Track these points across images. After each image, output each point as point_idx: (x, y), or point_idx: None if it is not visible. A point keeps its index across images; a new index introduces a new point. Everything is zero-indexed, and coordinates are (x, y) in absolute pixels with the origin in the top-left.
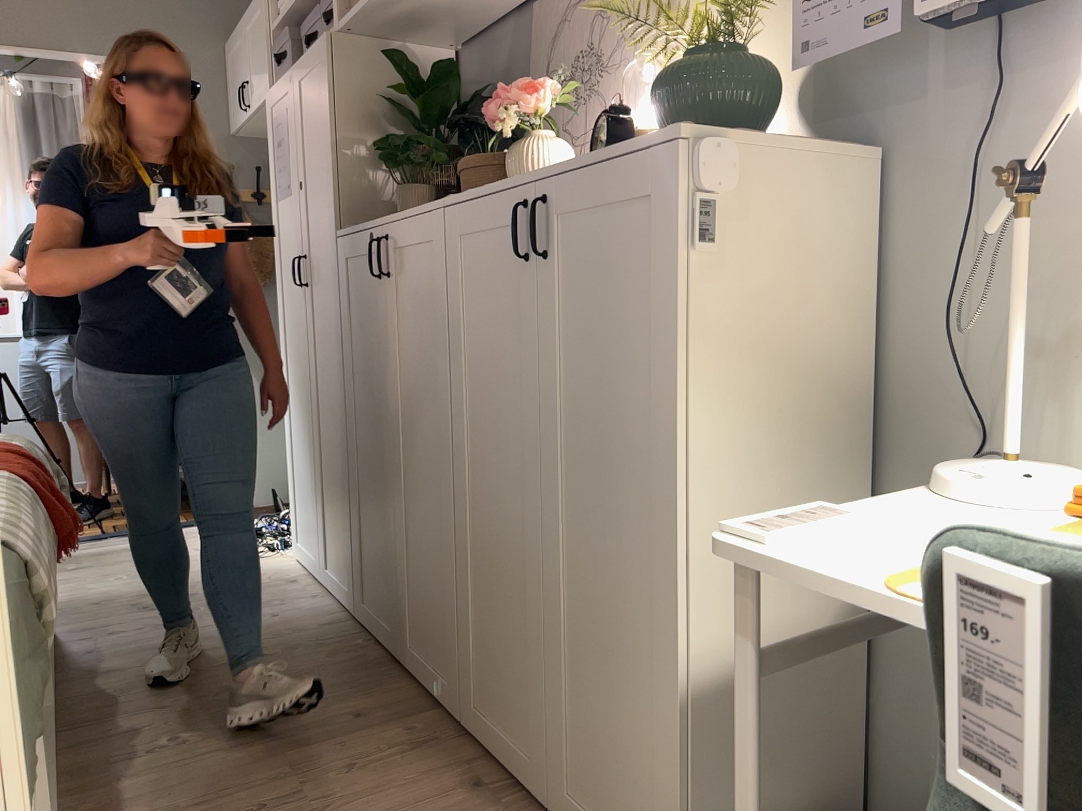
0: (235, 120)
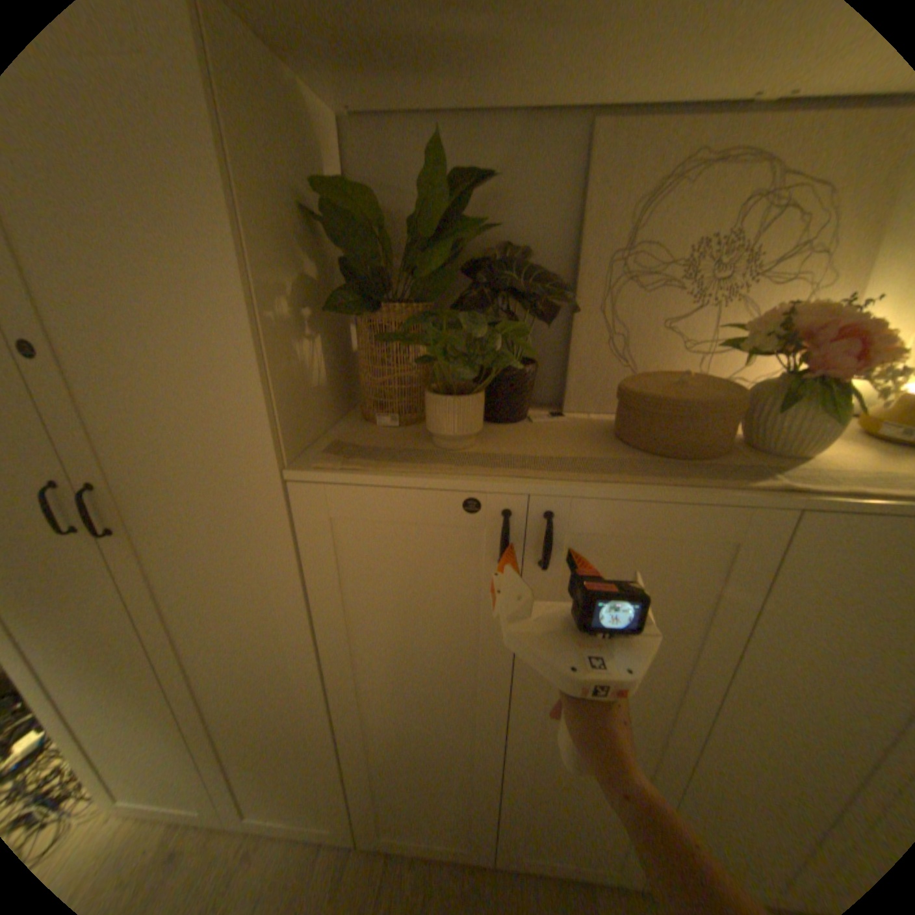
0: None
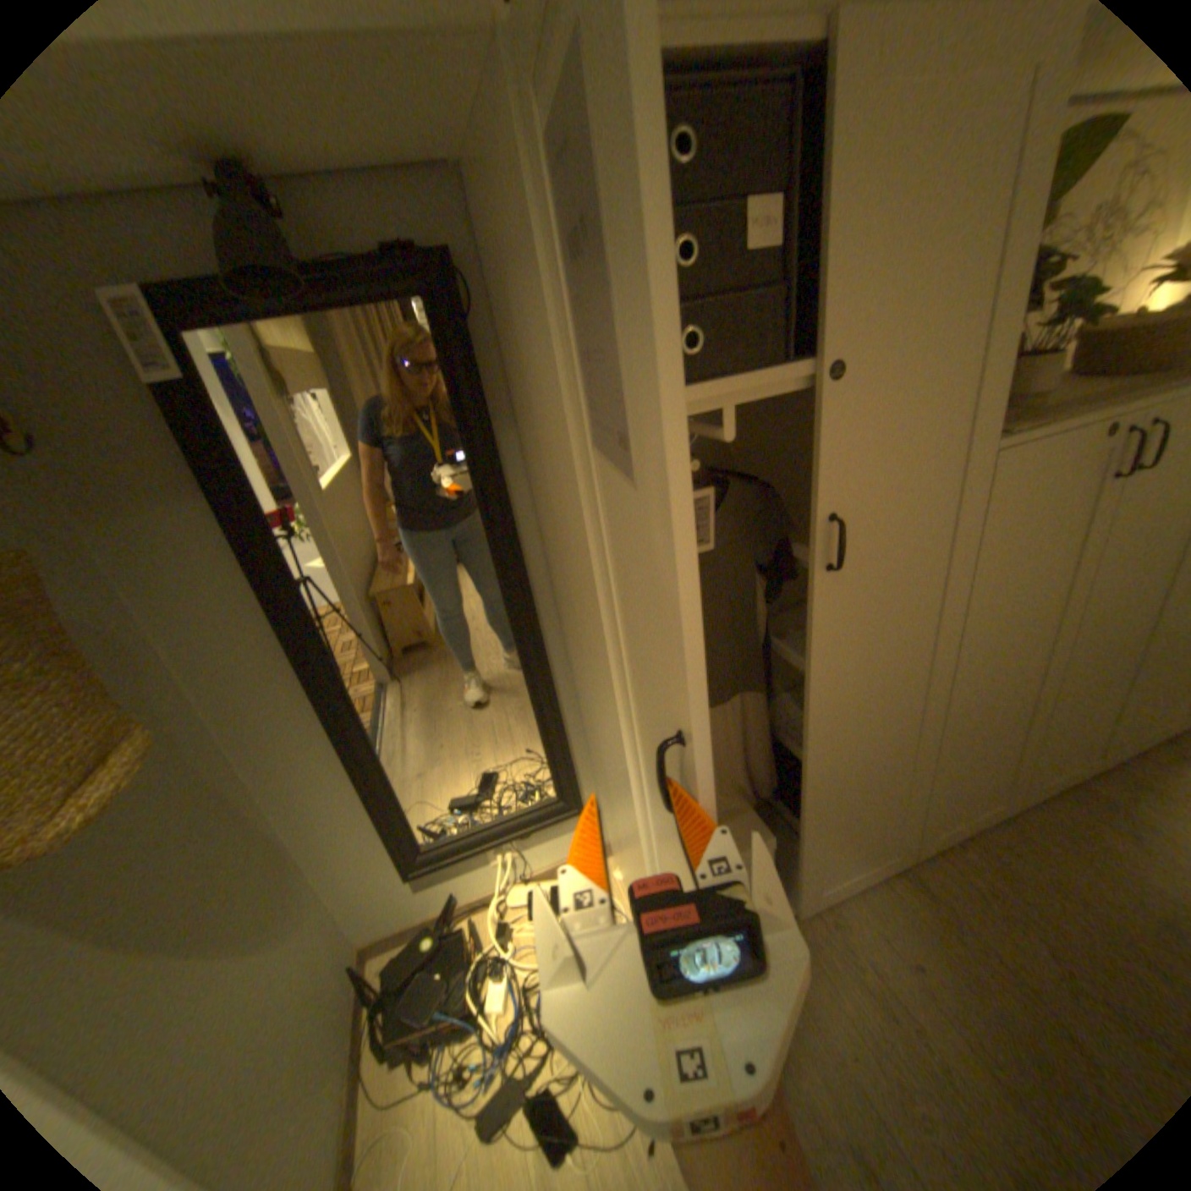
0: None
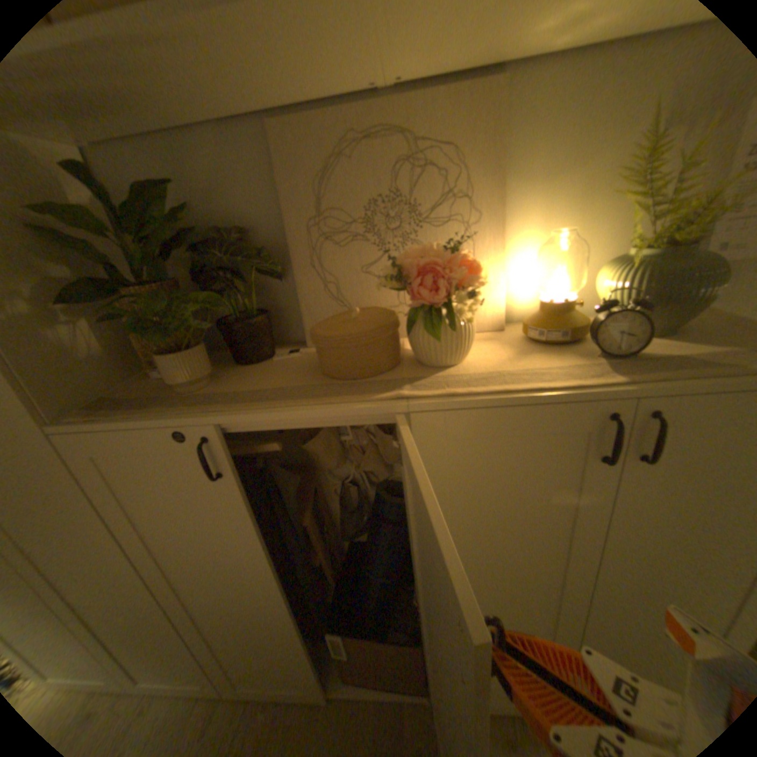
0: None
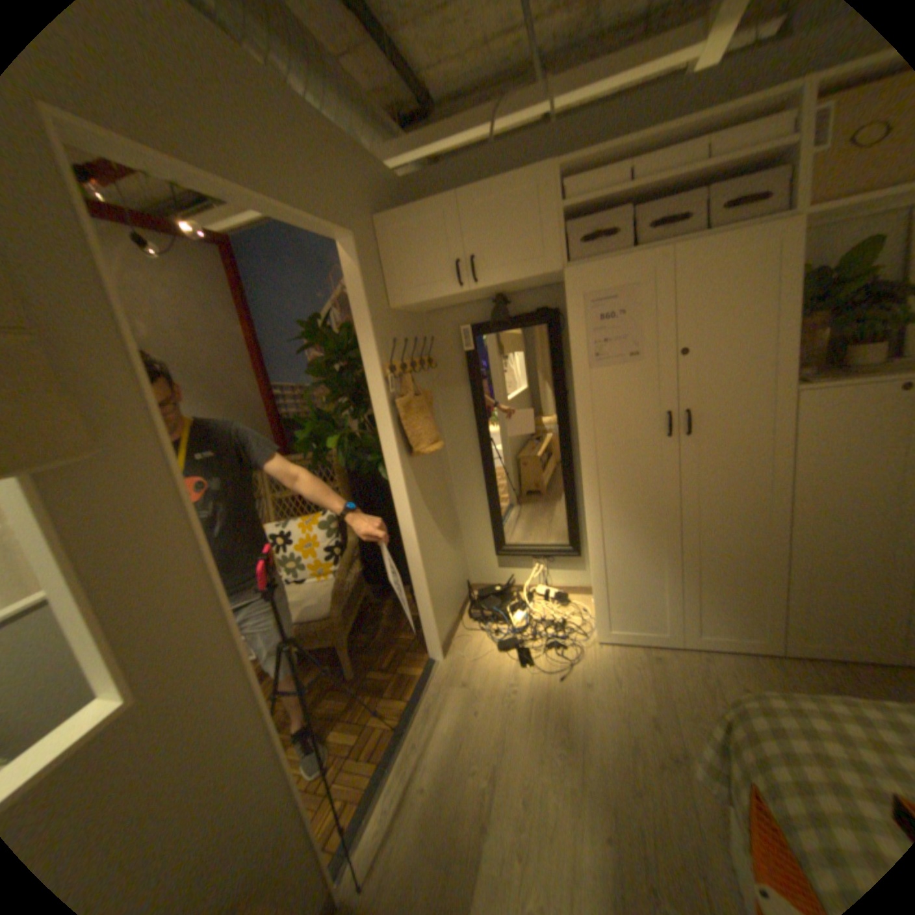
0: (414, 296)
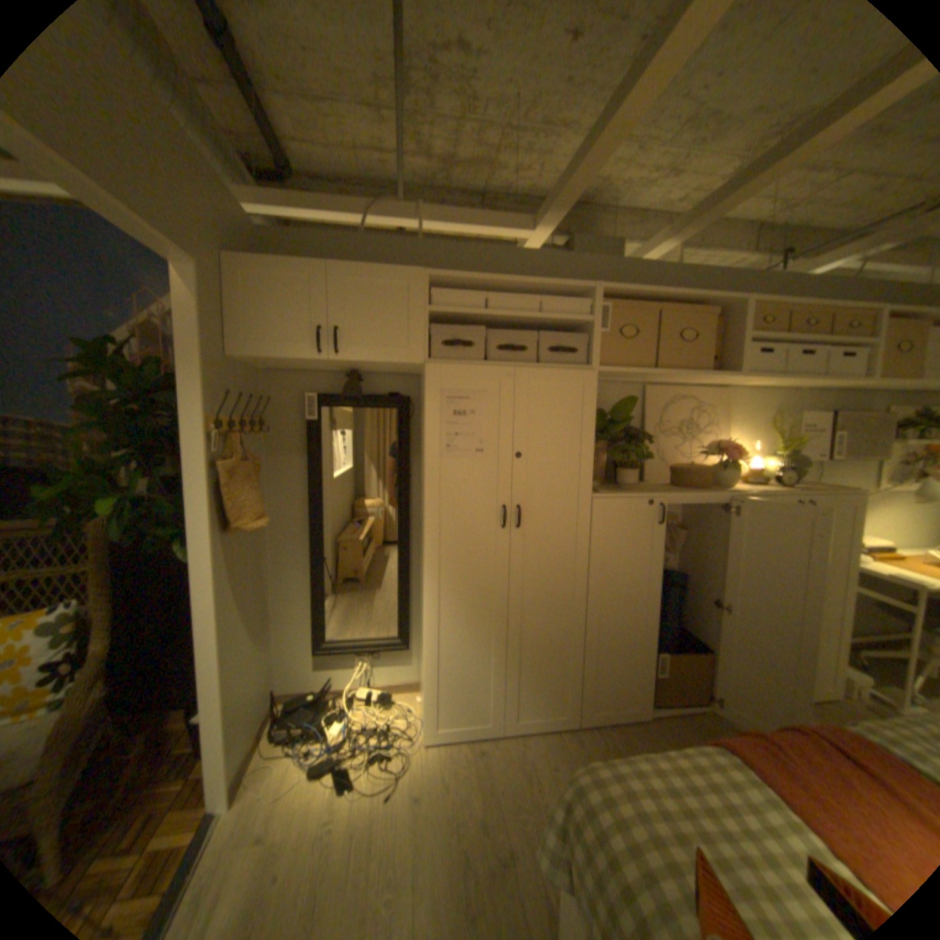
0: (262, 349)
